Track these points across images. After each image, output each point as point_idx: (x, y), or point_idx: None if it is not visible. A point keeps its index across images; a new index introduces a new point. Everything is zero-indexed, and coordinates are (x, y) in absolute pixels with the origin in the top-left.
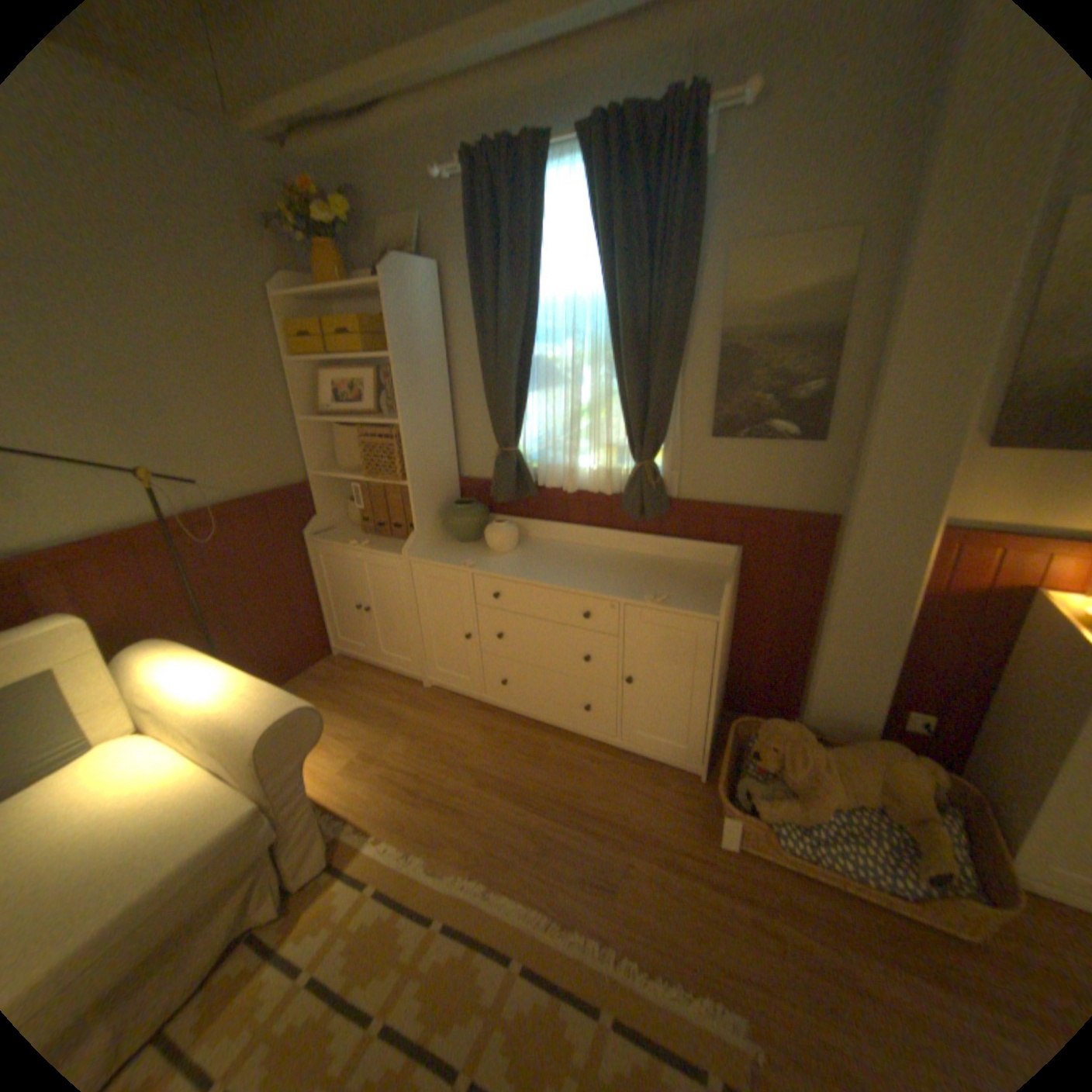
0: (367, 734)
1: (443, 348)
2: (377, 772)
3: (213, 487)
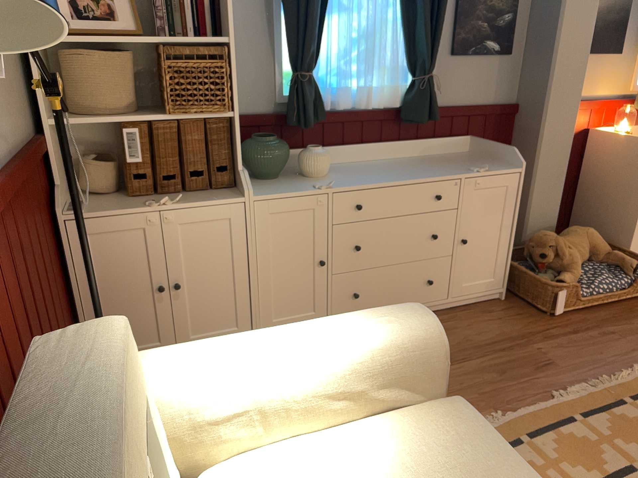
0: None
1: None
2: None
3: None
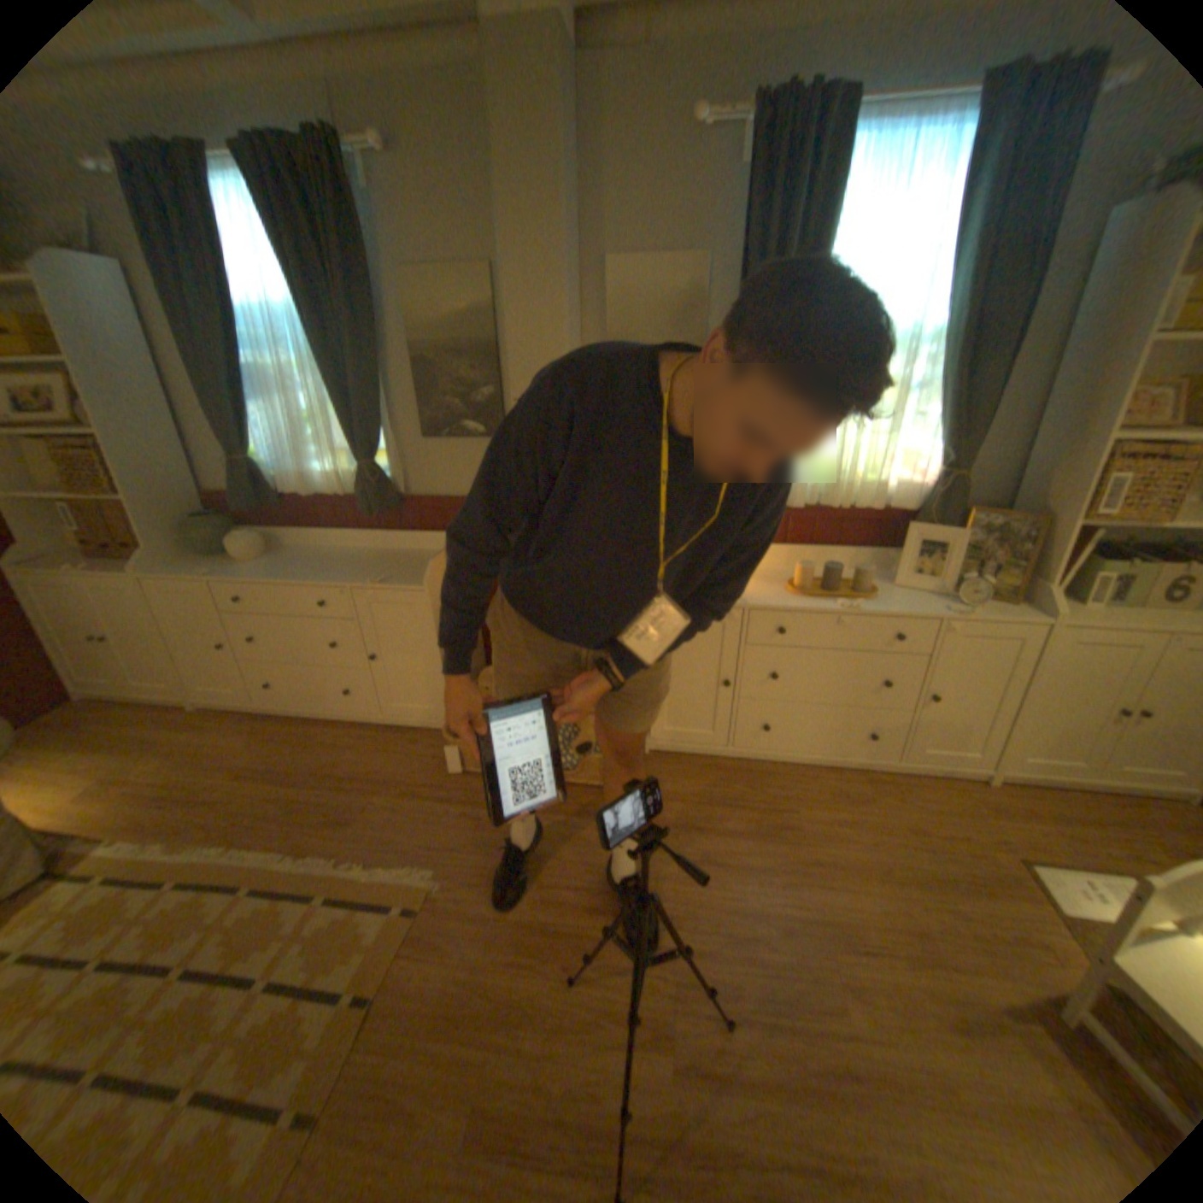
0: (109, 764)
1: (145, 354)
2: (118, 793)
3: None
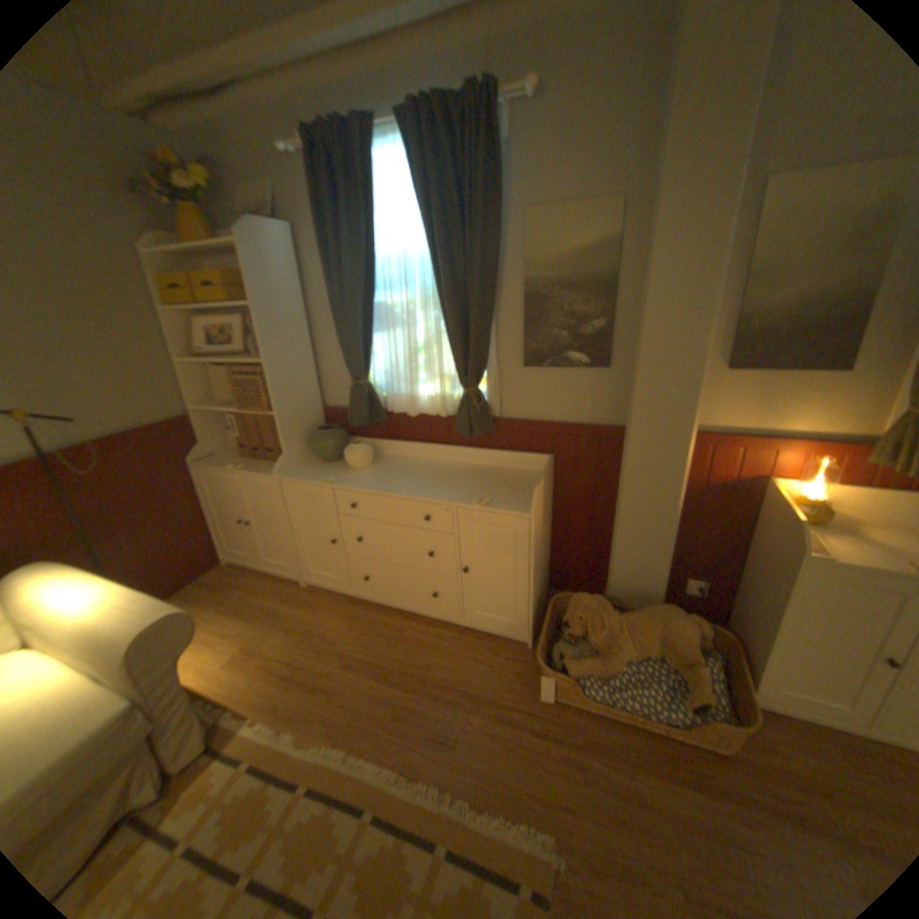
0: (247, 632)
1: (299, 296)
2: (255, 664)
3: (93, 424)
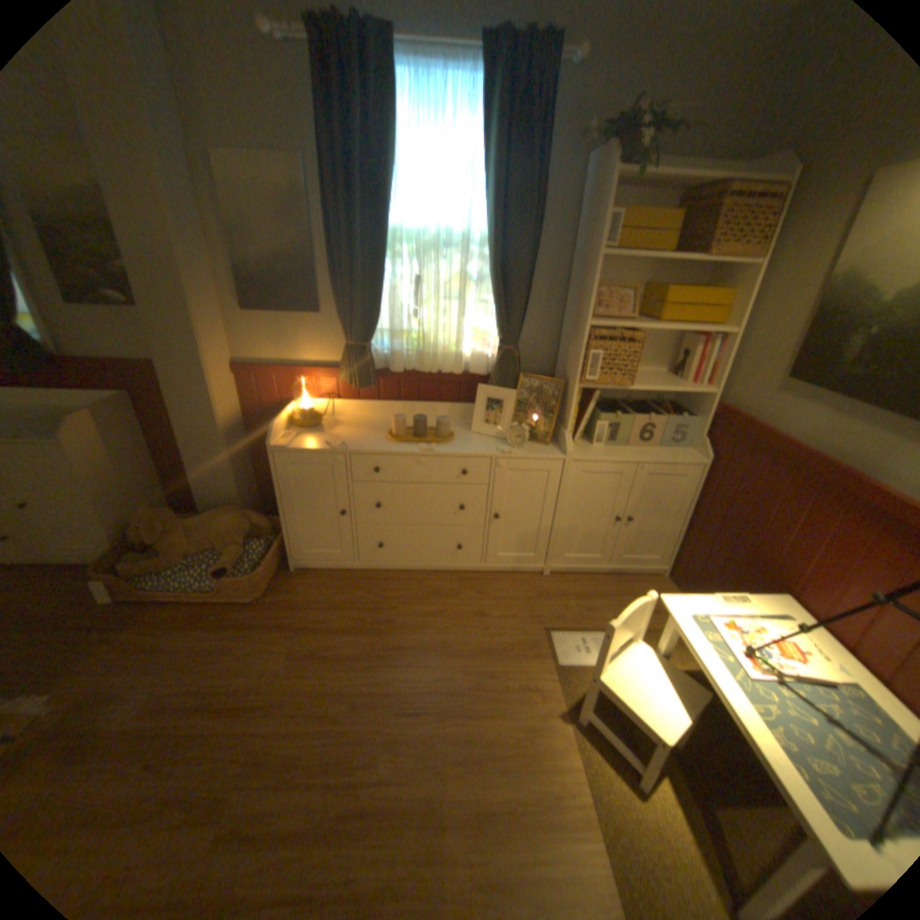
0: None
1: None
2: None
3: None
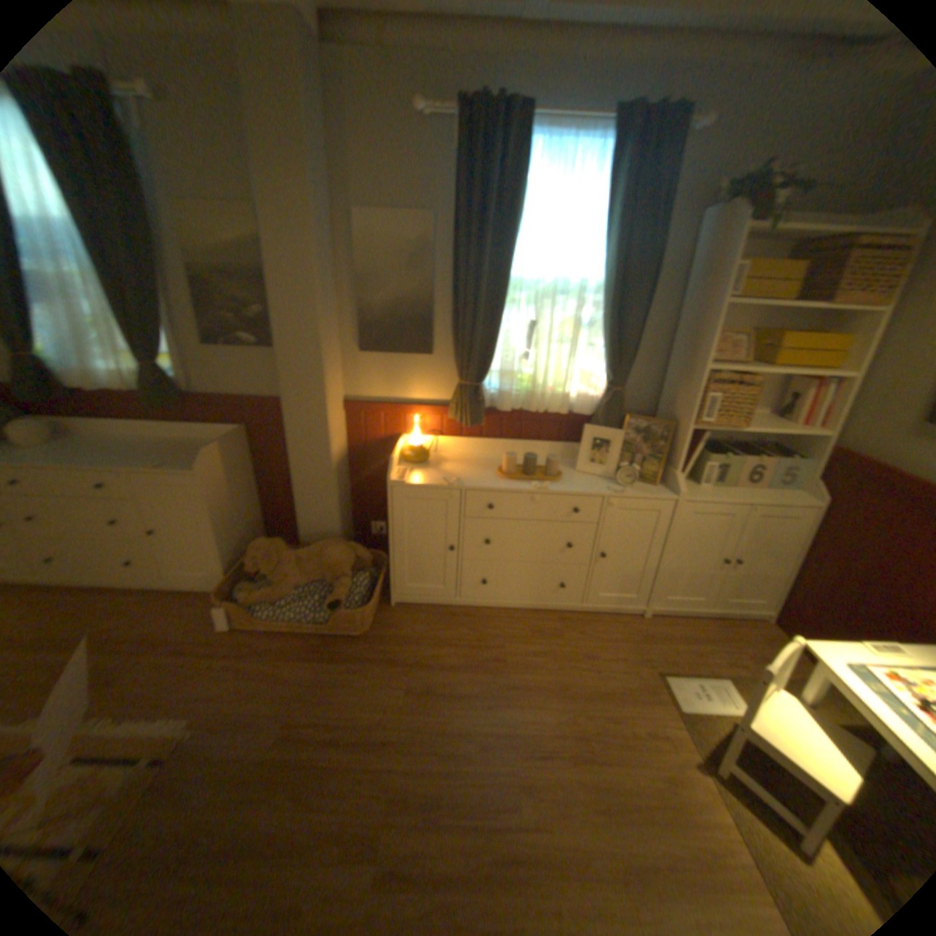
0: None
1: None
2: None
3: None
